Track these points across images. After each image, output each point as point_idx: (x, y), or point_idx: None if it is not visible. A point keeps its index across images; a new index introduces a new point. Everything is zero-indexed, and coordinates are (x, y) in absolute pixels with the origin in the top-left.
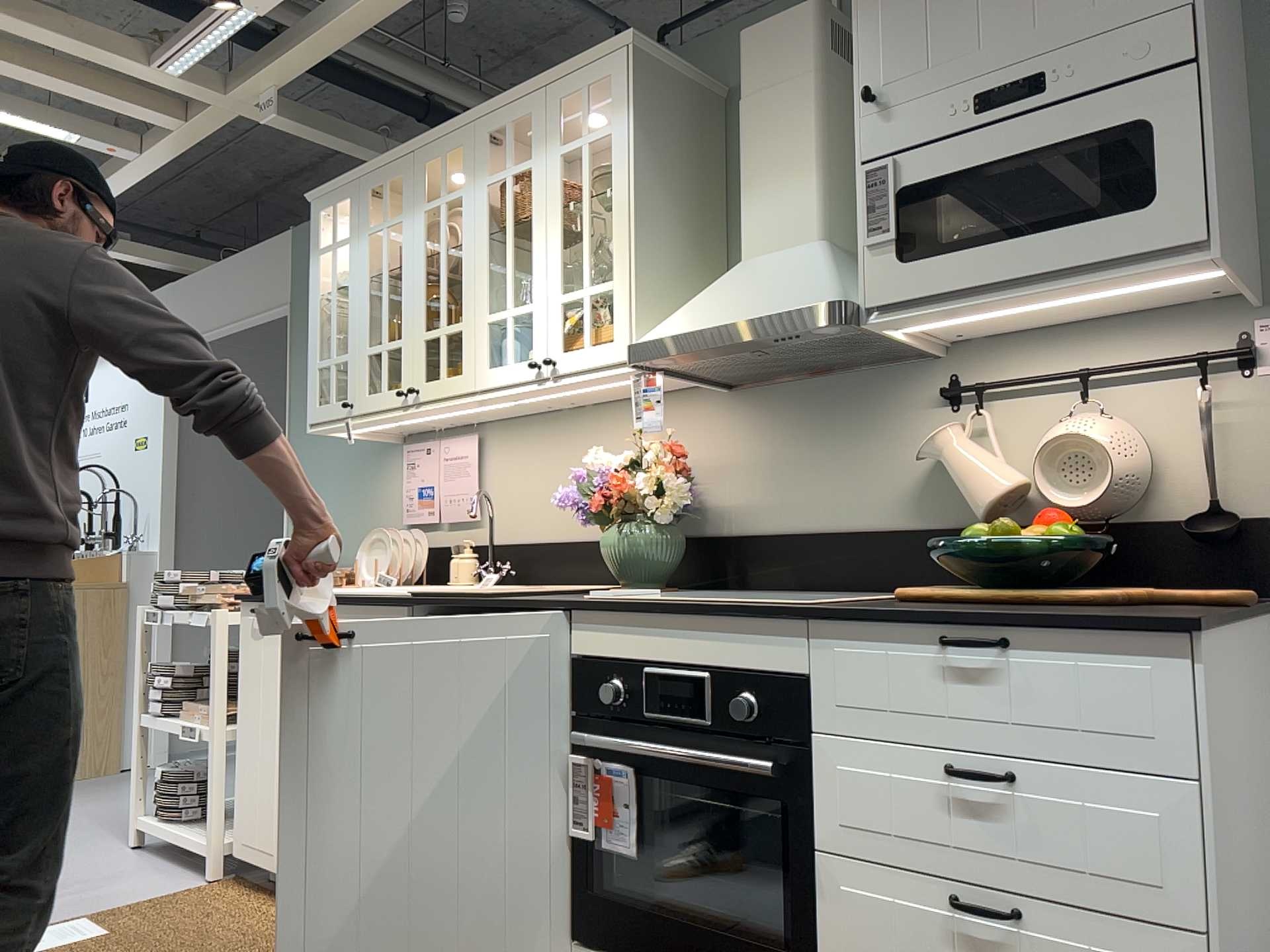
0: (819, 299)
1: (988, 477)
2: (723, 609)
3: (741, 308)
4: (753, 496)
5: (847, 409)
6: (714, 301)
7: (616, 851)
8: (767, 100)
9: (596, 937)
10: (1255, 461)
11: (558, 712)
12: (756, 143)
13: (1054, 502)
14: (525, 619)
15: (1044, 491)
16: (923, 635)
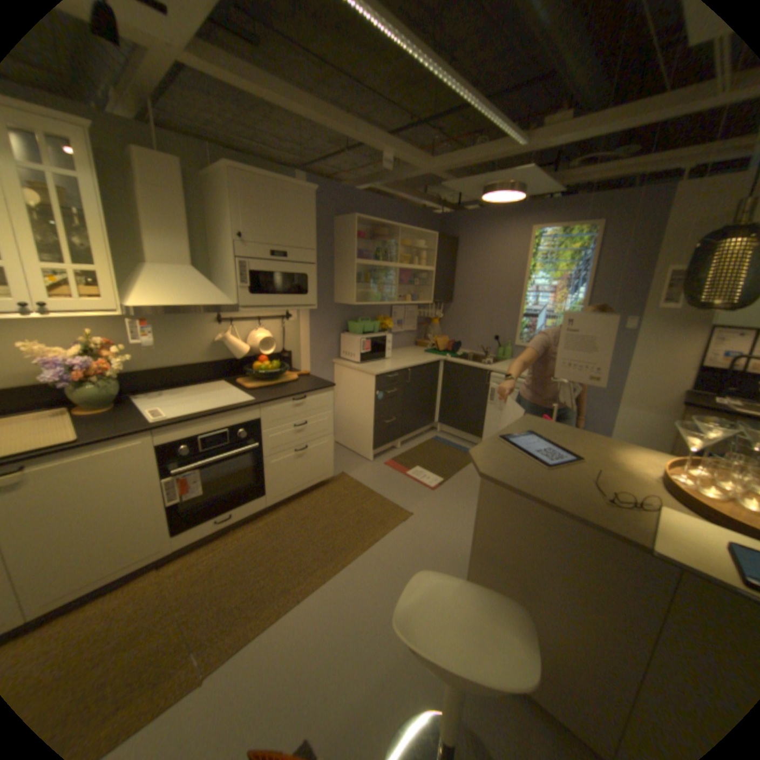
0: (228, 302)
1: (245, 348)
2: (234, 409)
3: (189, 297)
4: (134, 355)
5: (179, 322)
6: (165, 289)
7: (181, 500)
8: (159, 192)
9: (183, 528)
10: (290, 339)
11: (151, 469)
12: (154, 211)
13: (253, 351)
14: (120, 442)
15: (253, 349)
16: (289, 400)
